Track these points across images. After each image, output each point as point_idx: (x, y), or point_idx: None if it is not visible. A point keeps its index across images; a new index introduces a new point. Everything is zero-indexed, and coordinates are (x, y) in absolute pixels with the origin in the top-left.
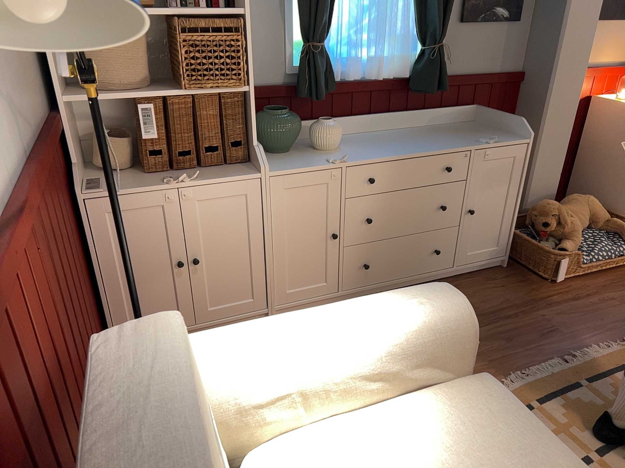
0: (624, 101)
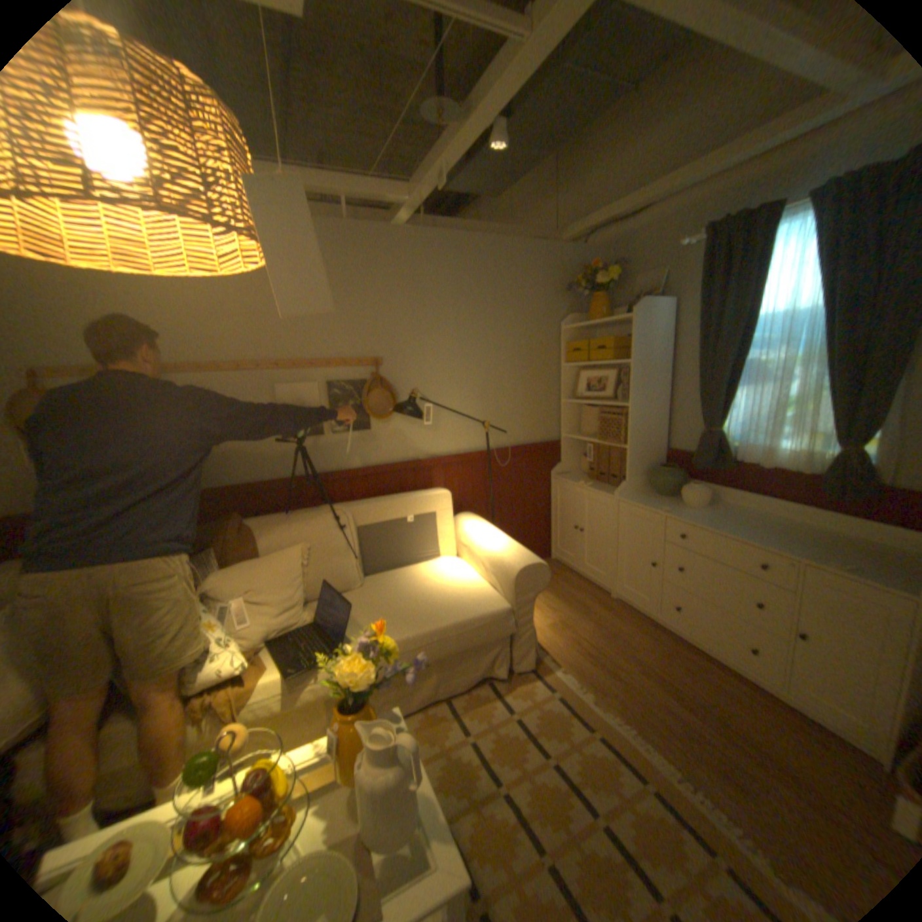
0: None
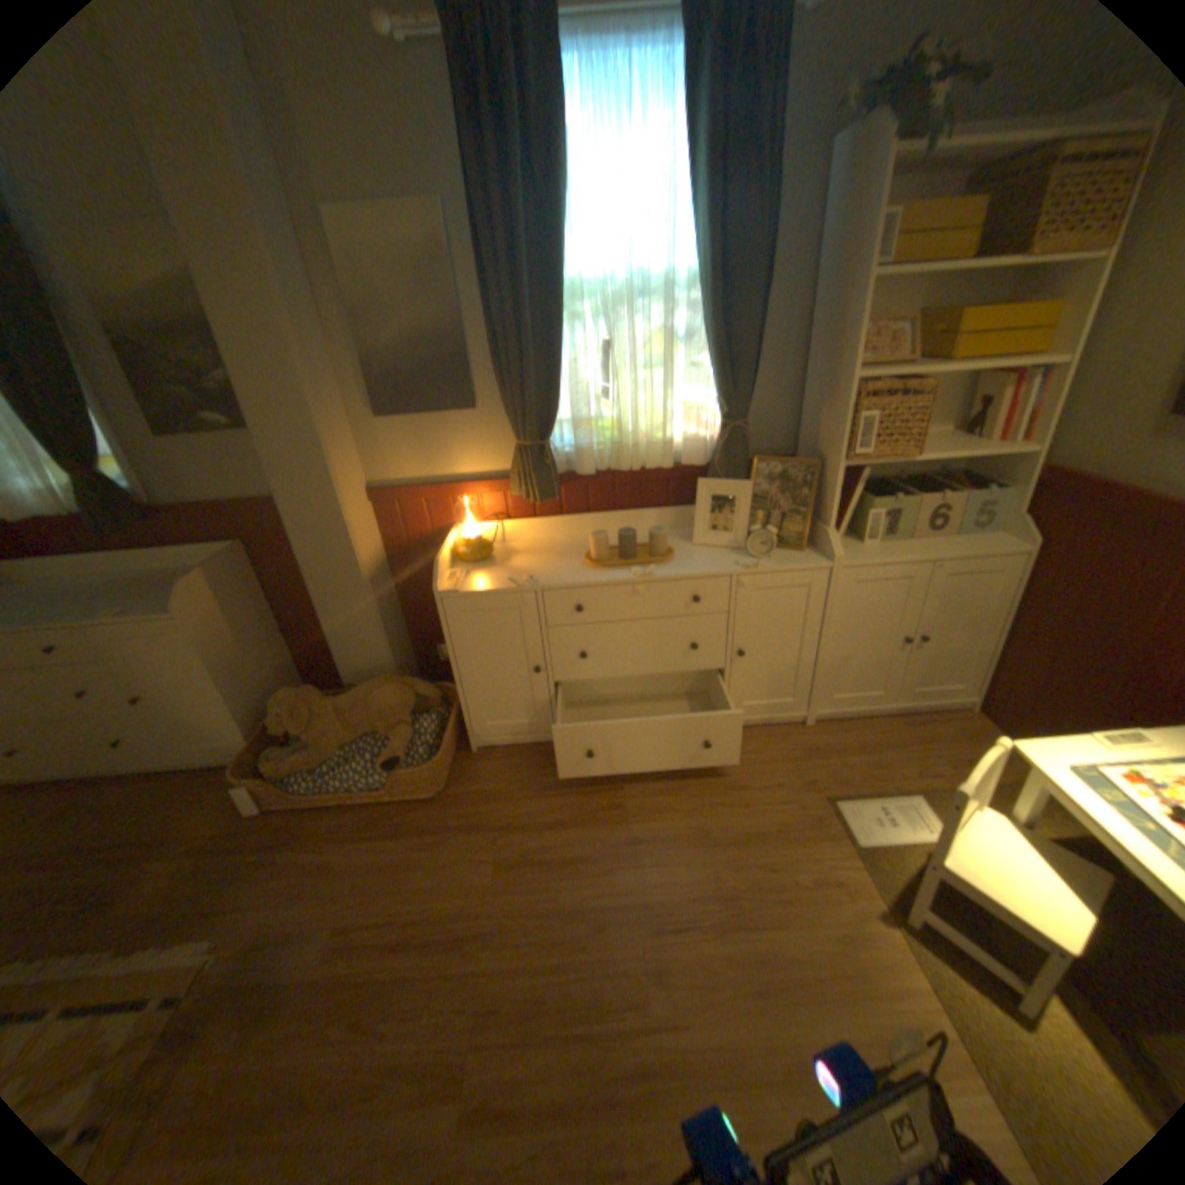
0: (463, 541)
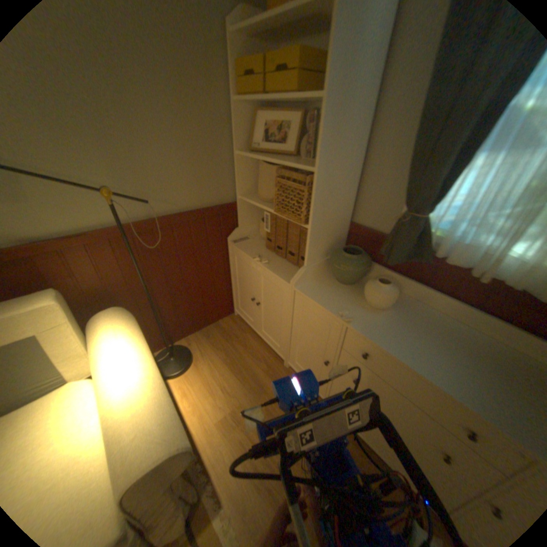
0: None
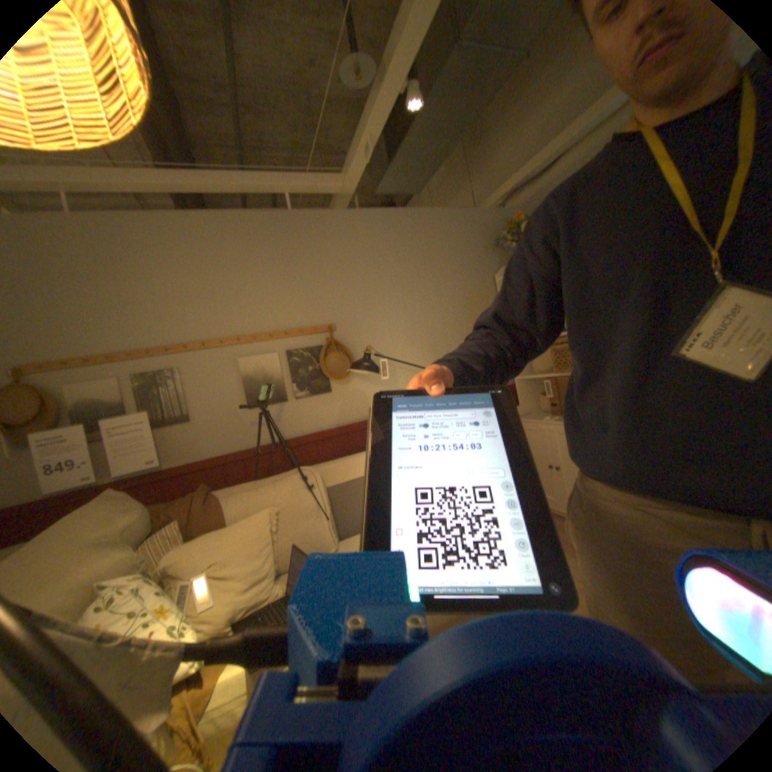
0: None
